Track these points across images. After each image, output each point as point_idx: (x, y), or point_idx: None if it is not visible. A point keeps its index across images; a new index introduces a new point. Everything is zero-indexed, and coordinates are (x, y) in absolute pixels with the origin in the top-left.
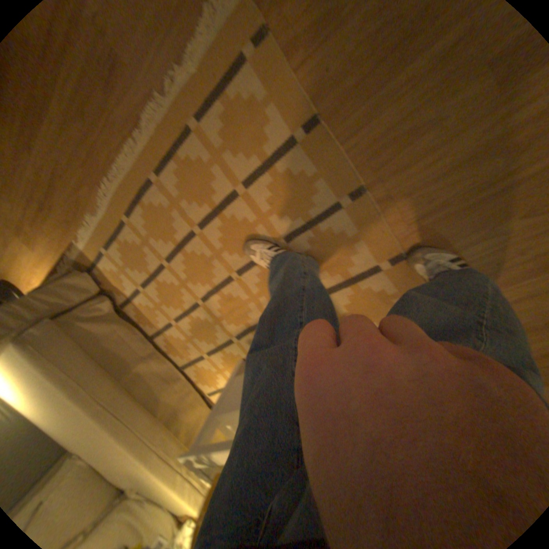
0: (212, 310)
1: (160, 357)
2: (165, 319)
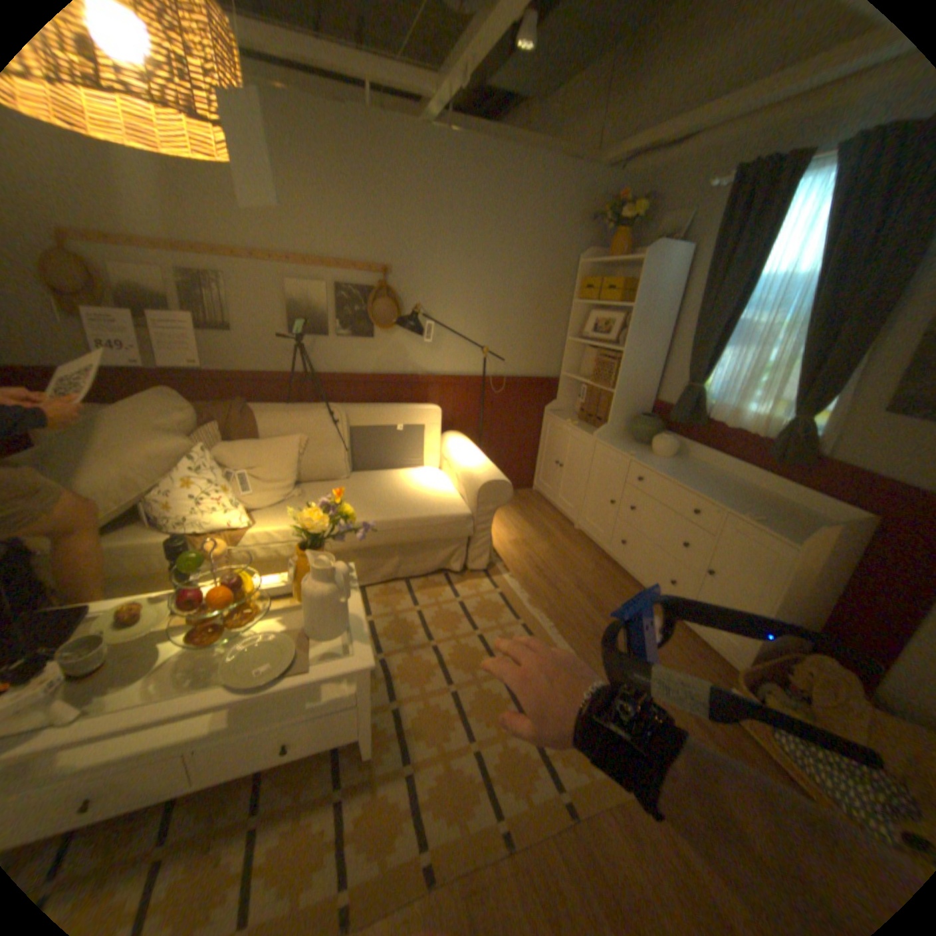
0: (418, 653)
1: (384, 580)
2: (420, 606)
